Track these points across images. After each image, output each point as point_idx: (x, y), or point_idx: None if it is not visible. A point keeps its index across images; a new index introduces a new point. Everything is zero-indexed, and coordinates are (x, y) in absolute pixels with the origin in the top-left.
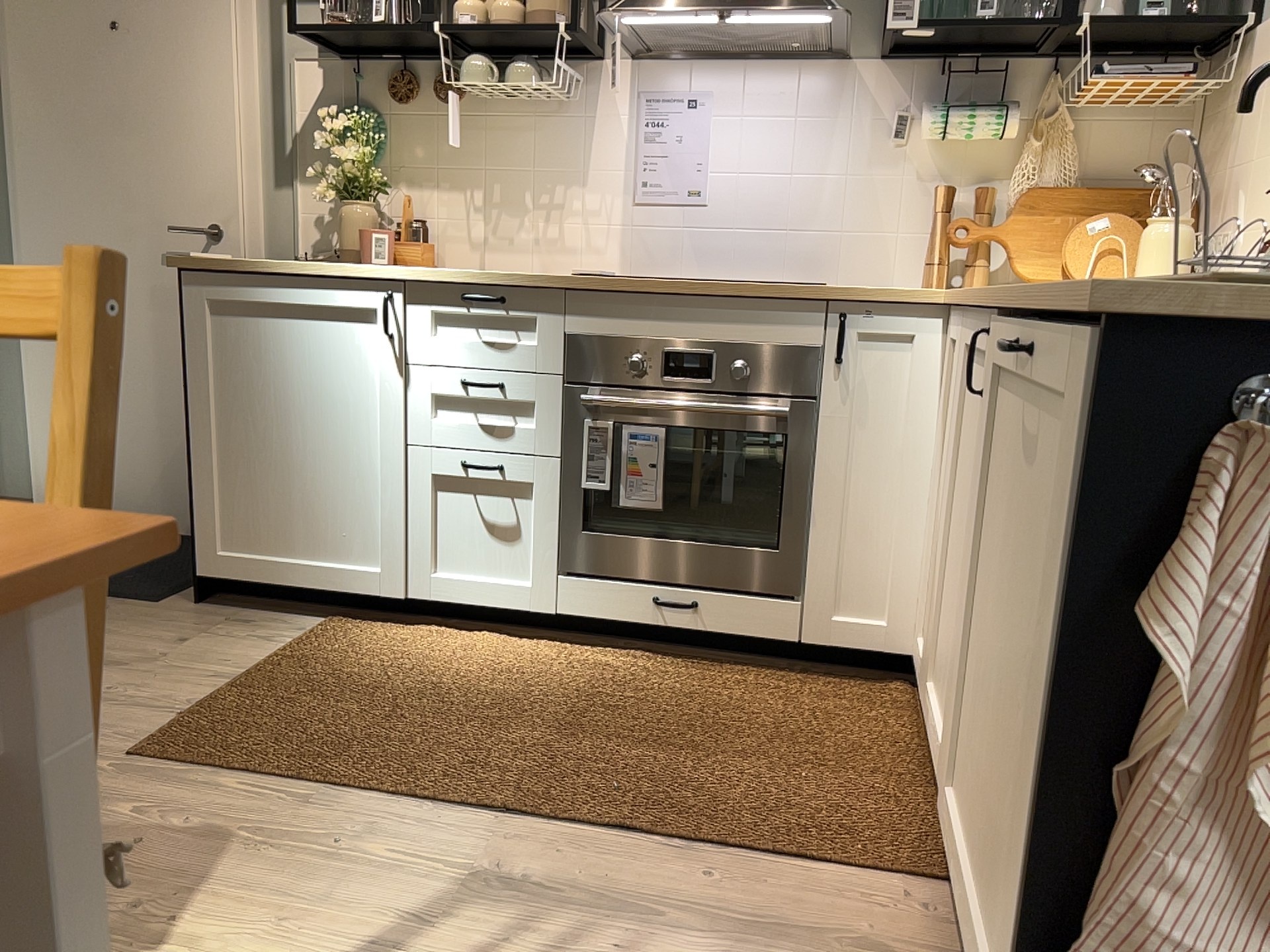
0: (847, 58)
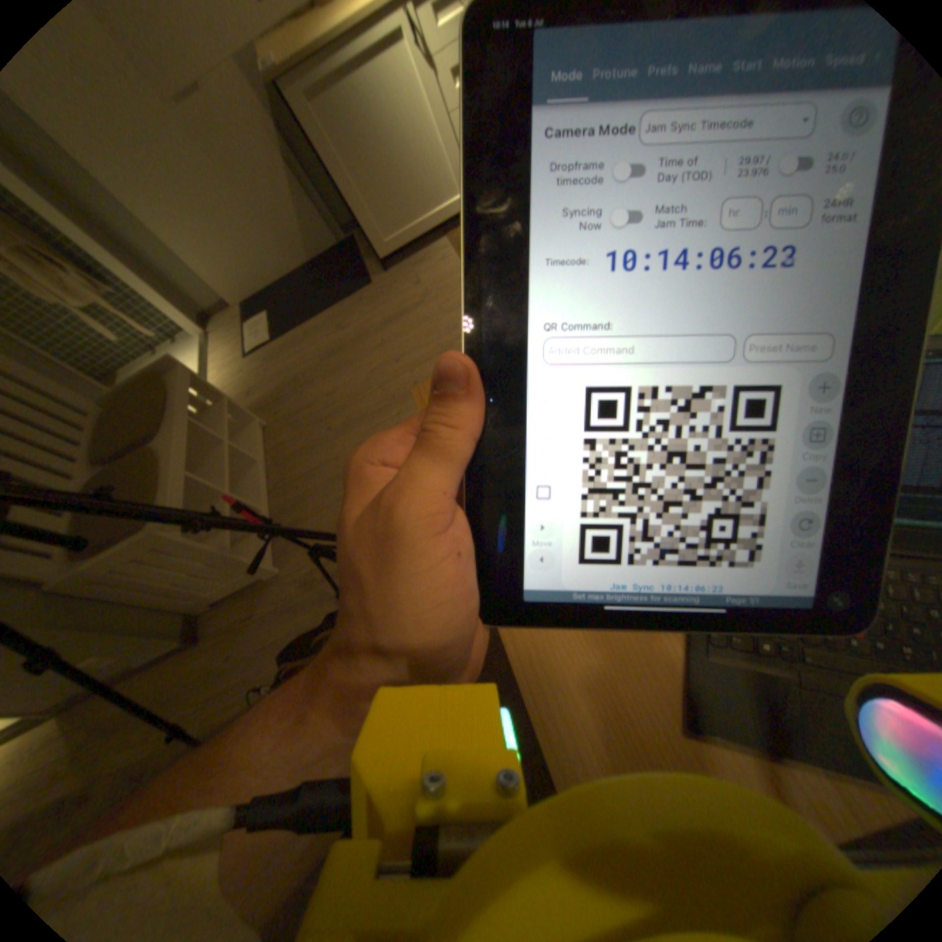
0: None
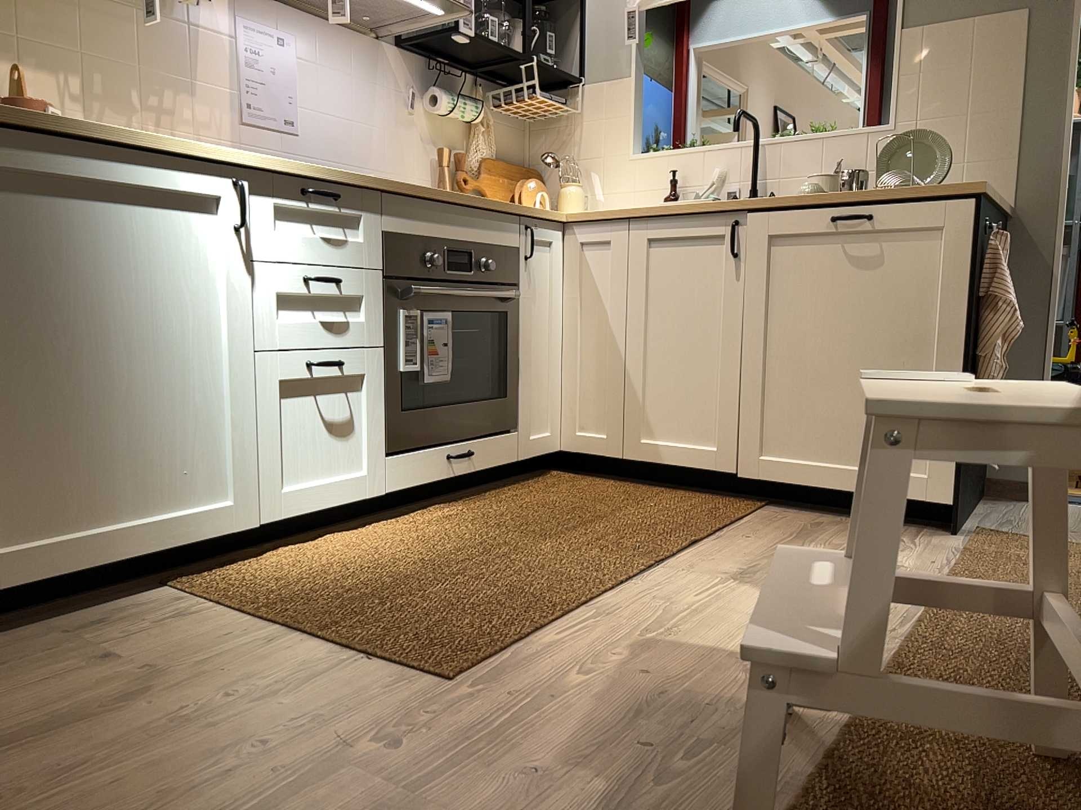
0: (380, 42)
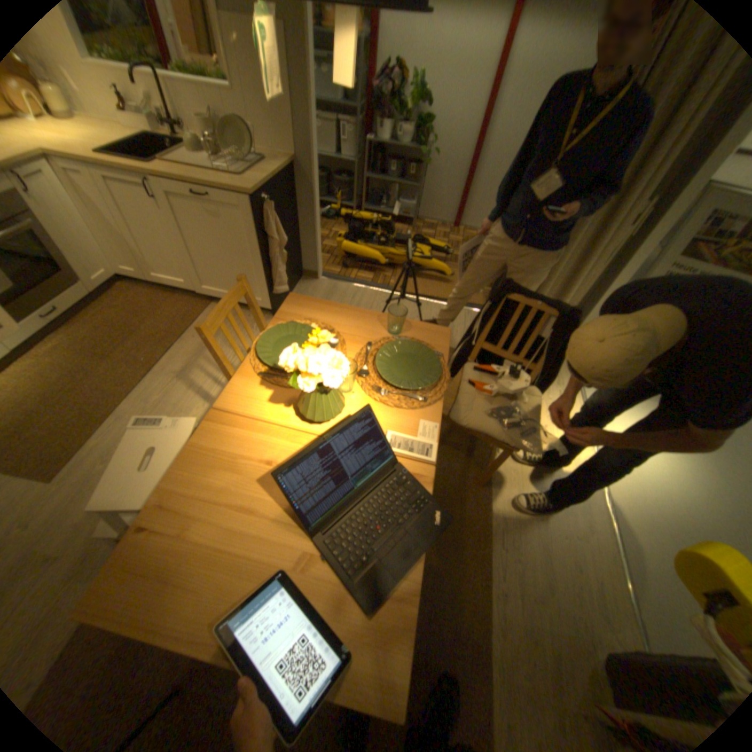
0: None
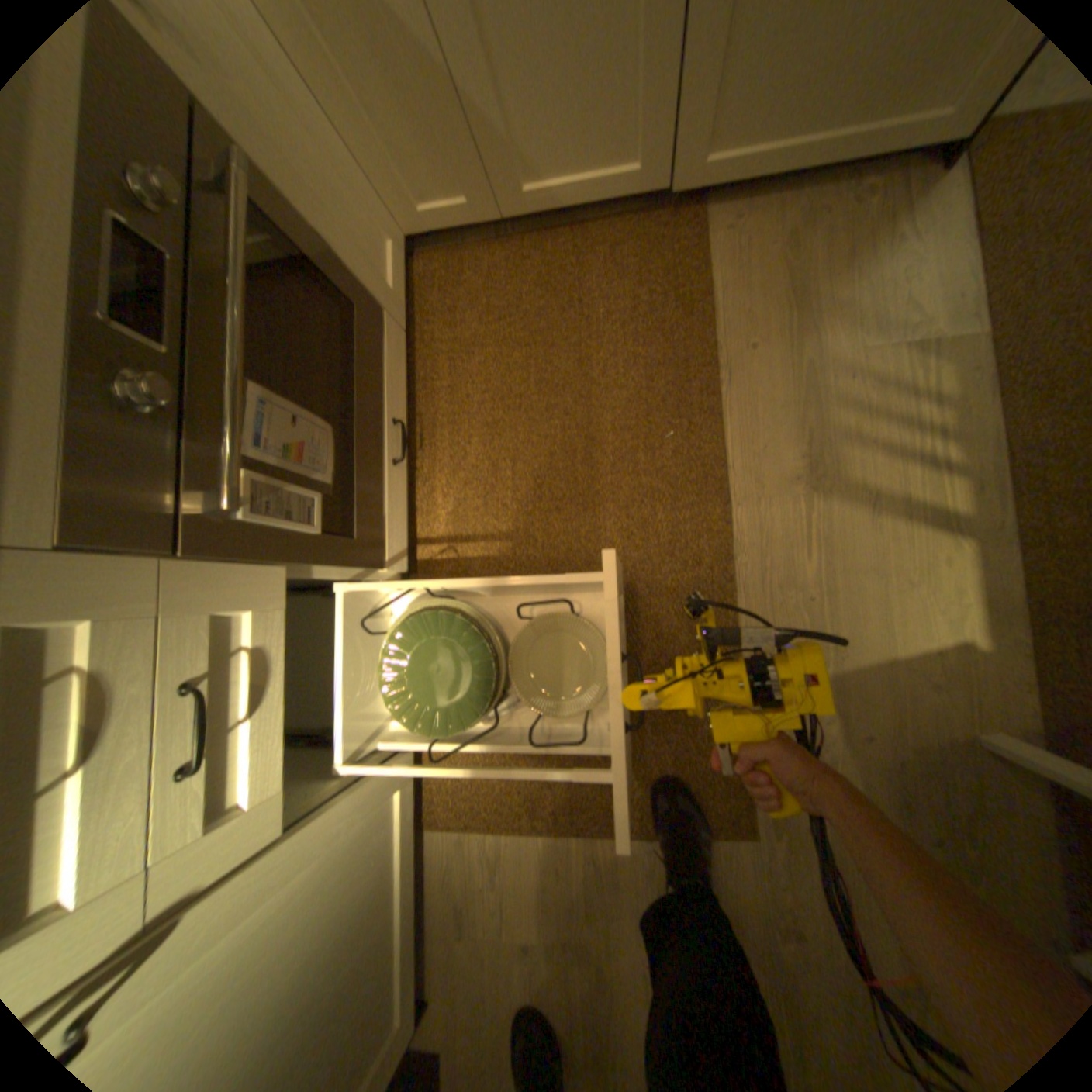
0: None
